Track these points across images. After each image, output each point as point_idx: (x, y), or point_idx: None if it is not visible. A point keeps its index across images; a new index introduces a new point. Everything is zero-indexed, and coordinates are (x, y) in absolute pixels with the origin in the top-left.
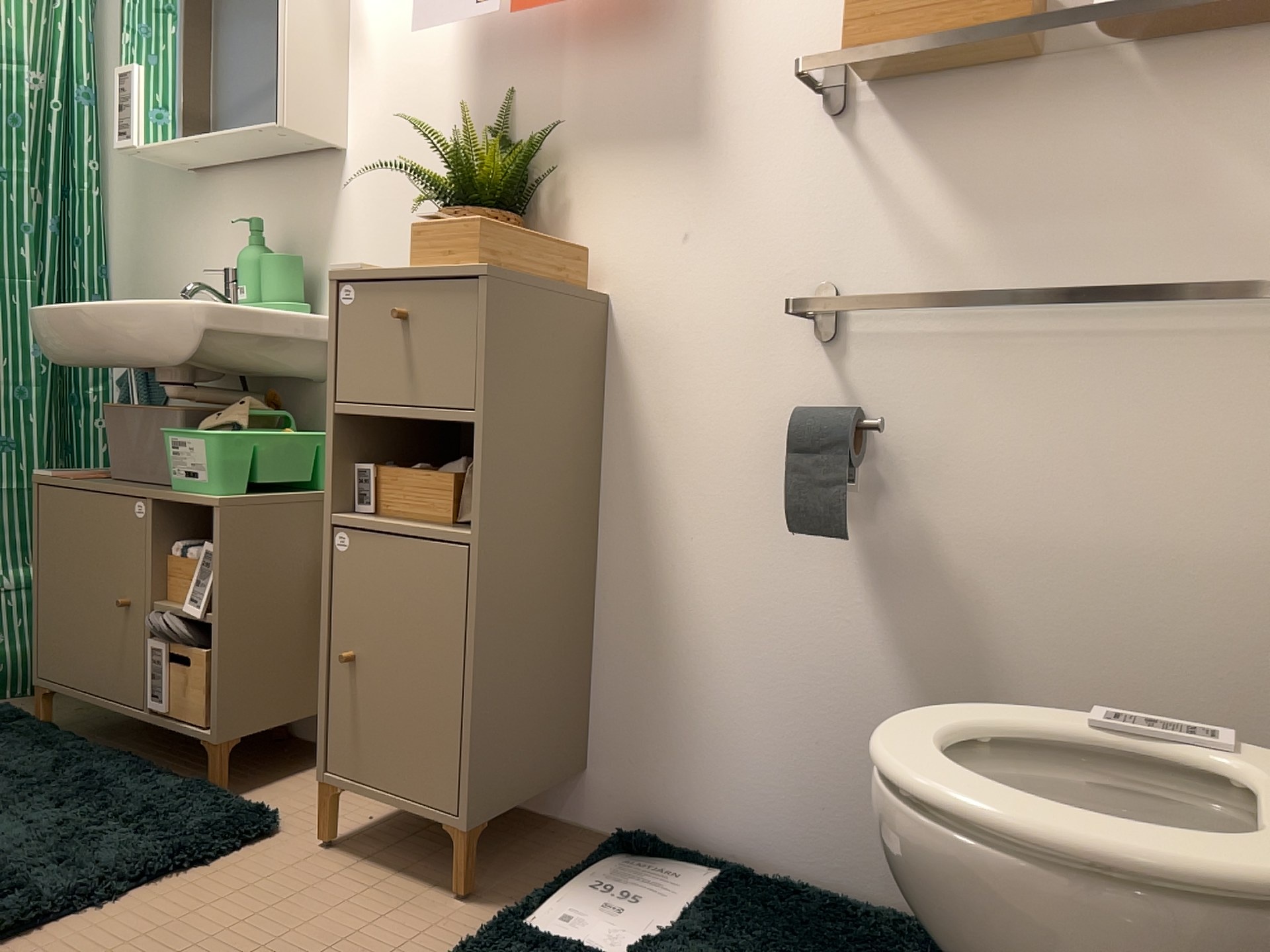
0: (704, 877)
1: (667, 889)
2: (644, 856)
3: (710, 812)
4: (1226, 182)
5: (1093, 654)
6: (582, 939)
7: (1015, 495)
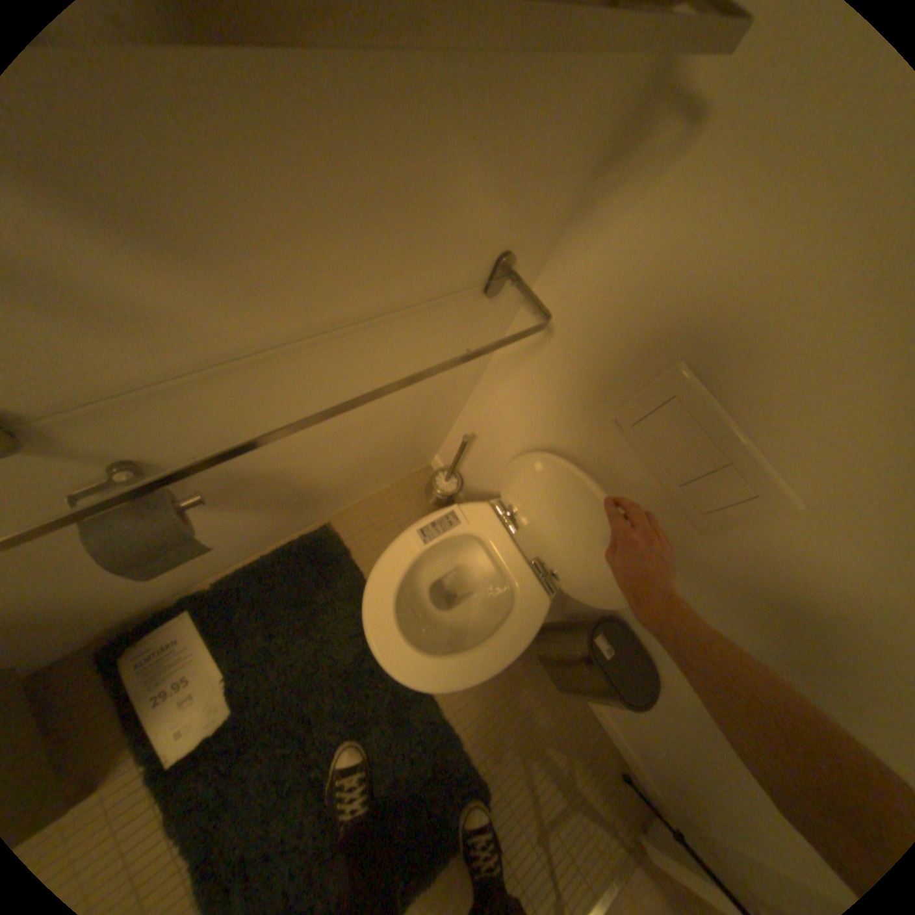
0: (183, 626)
1: (182, 655)
2: (132, 649)
3: (143, 601)
4: (458, 181)
5: (348, 450)
6: (196, 731)
7: None
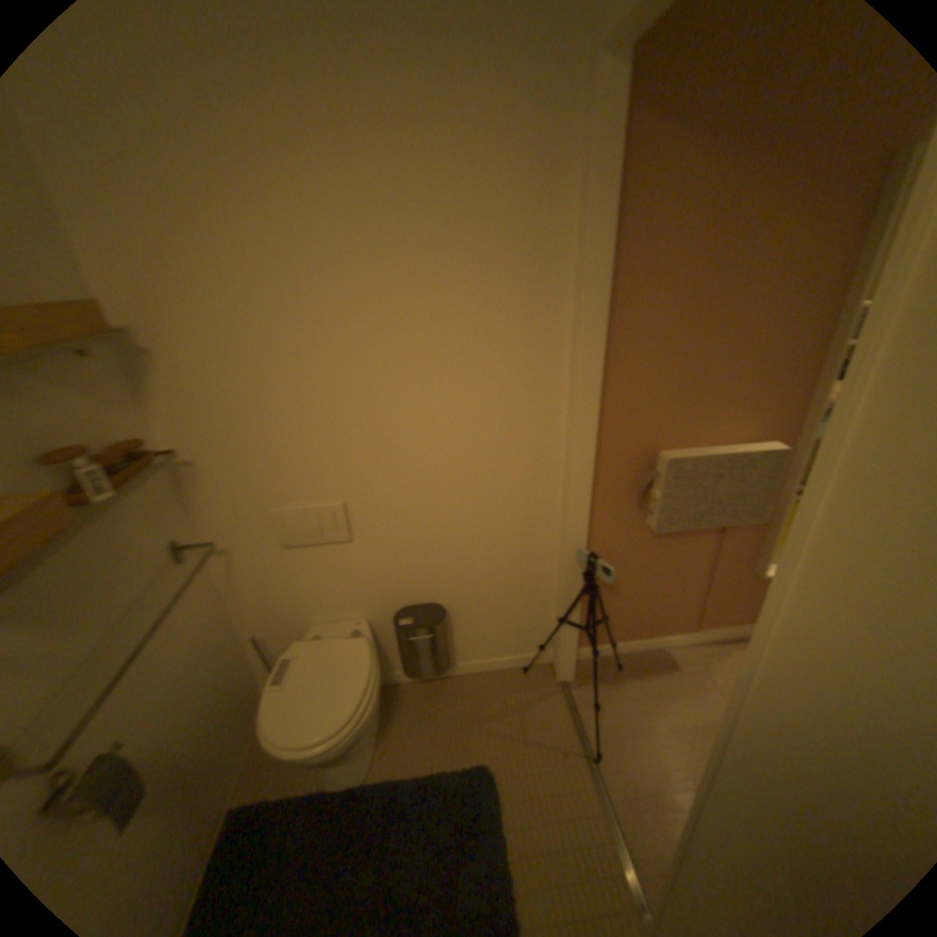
0: None
1: None
2: None
3: None
4: (132, 538)
5: (188, 714)
6: None
7: (141, 705)
